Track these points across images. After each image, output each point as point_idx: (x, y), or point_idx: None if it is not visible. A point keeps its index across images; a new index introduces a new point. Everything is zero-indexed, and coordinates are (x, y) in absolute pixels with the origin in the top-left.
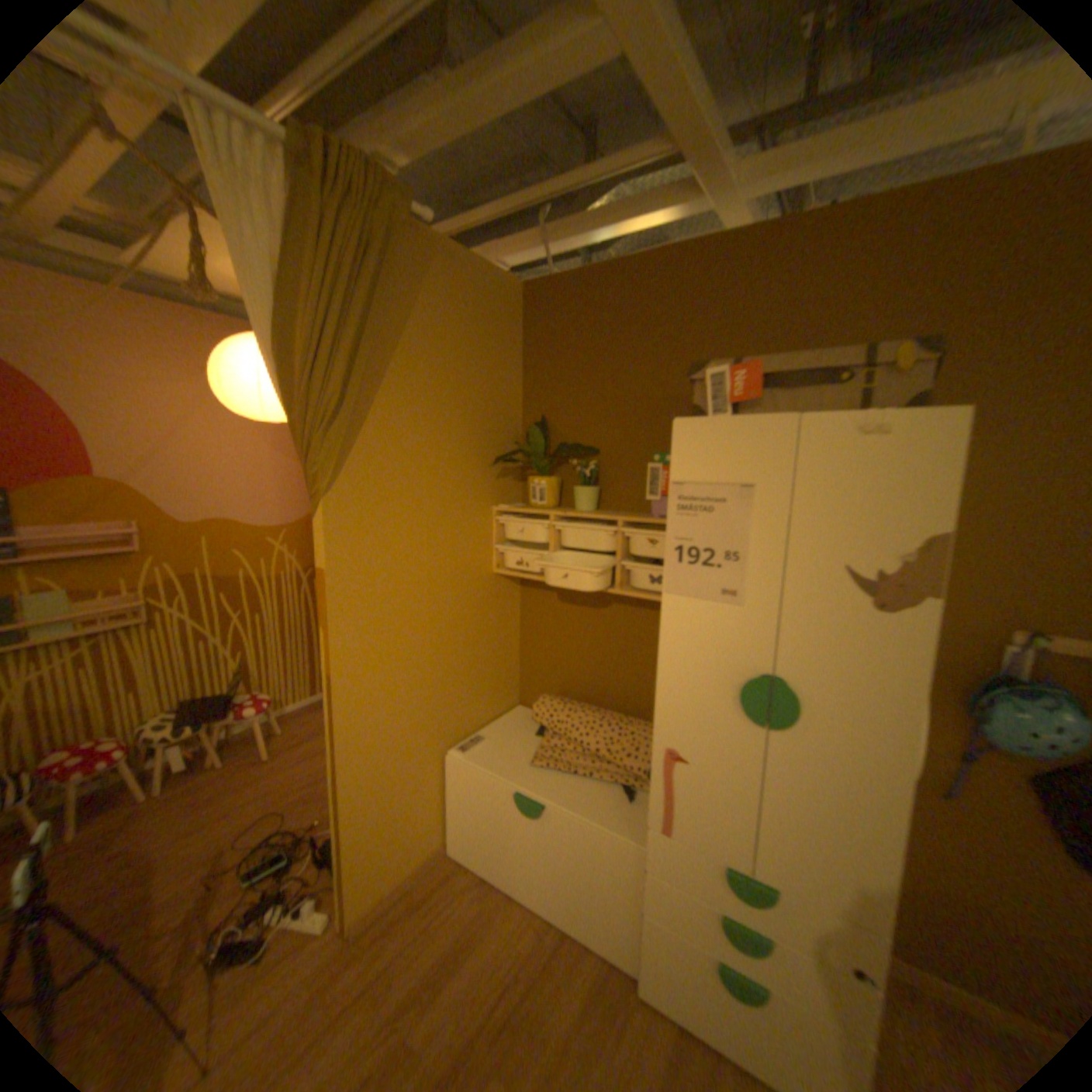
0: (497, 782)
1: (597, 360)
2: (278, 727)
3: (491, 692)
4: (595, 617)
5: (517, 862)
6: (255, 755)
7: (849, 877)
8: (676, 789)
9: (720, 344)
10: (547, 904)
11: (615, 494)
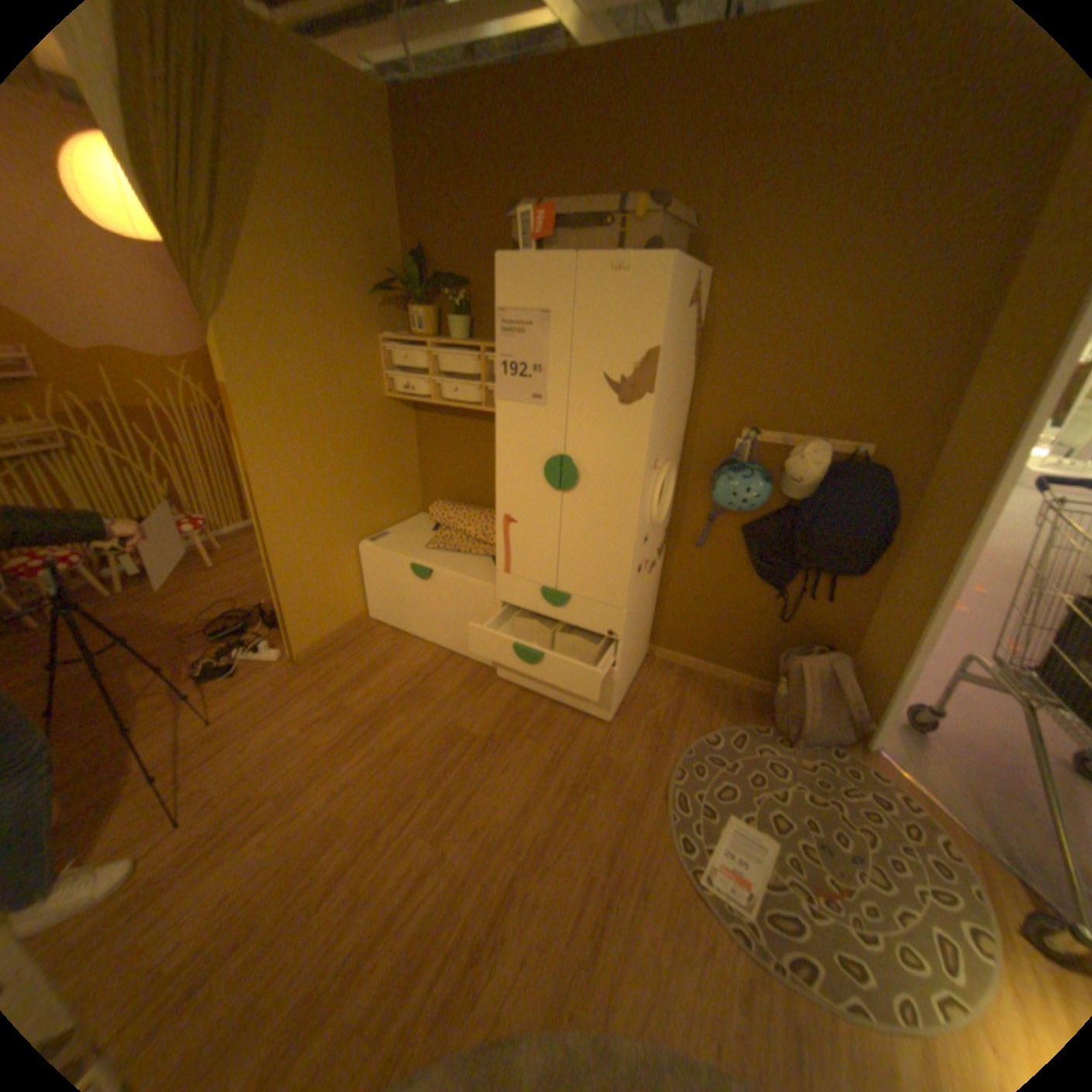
0: (398, 559)
1: (462, 187)
2: (217, 544)
3: (395, 500)
4: (475, 435)
5: (418, 612)
6: (201, 565)
7: (605, 578)
8: (511, 541)
9: (563, 178)
10: (441, 636)
11: (484, 324)
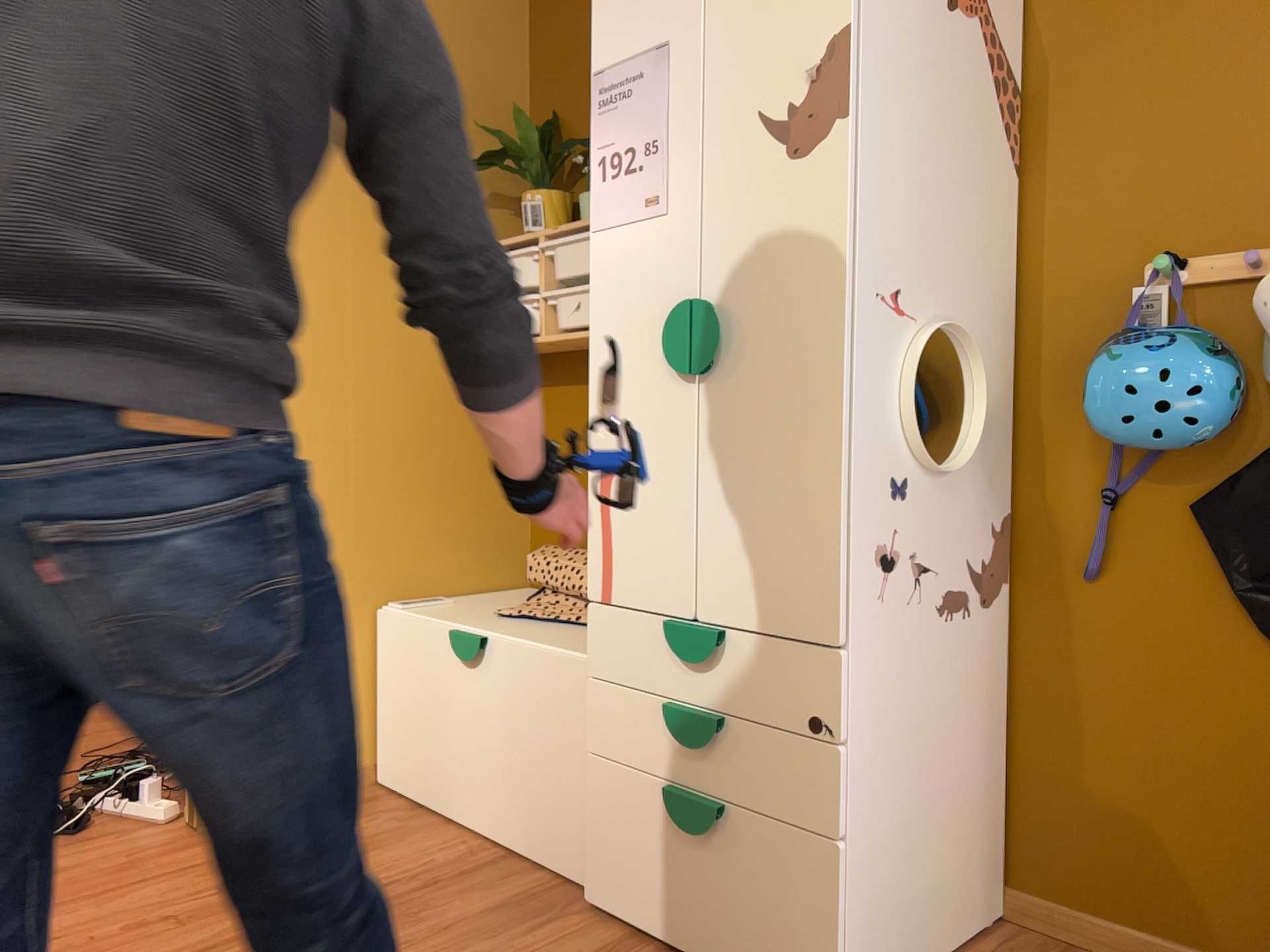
0: (434, 625)
1: None
2: None
3: (470, 545)
4: None
5: (456, 752)
6: None
7: (794, 567)
8: (614, 520)
9: None
10: (491, 809)
11: None
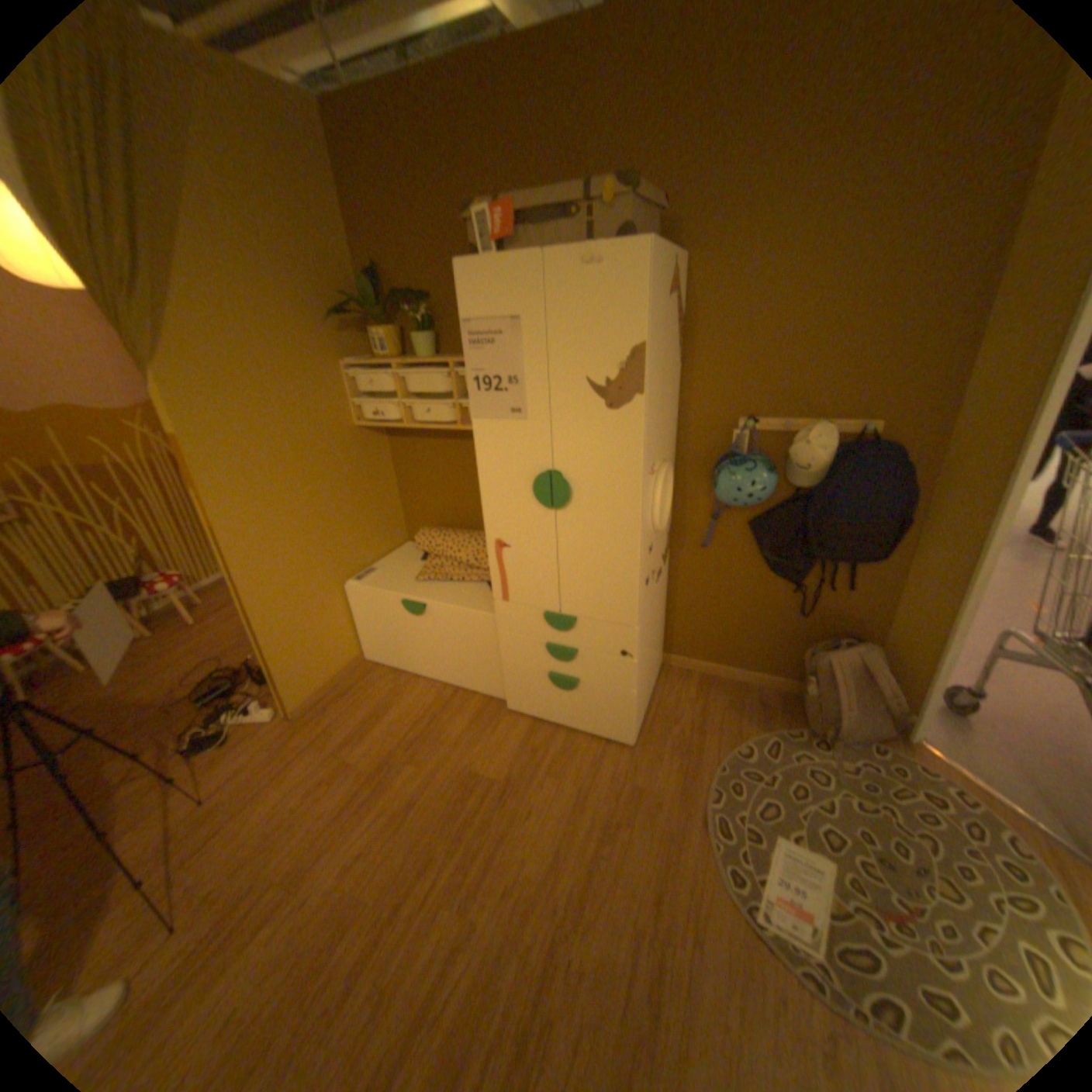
0: (388, 596)
1: (409, 194)
2: (195, 598)
3: (378, 532)
4: (454, 455)
5: (416, 649)
6: (180, 622)
7: (611, 596)
8: (506, 567)
9: (516, 172)
10: (442, 671)
11: (450, 337)
